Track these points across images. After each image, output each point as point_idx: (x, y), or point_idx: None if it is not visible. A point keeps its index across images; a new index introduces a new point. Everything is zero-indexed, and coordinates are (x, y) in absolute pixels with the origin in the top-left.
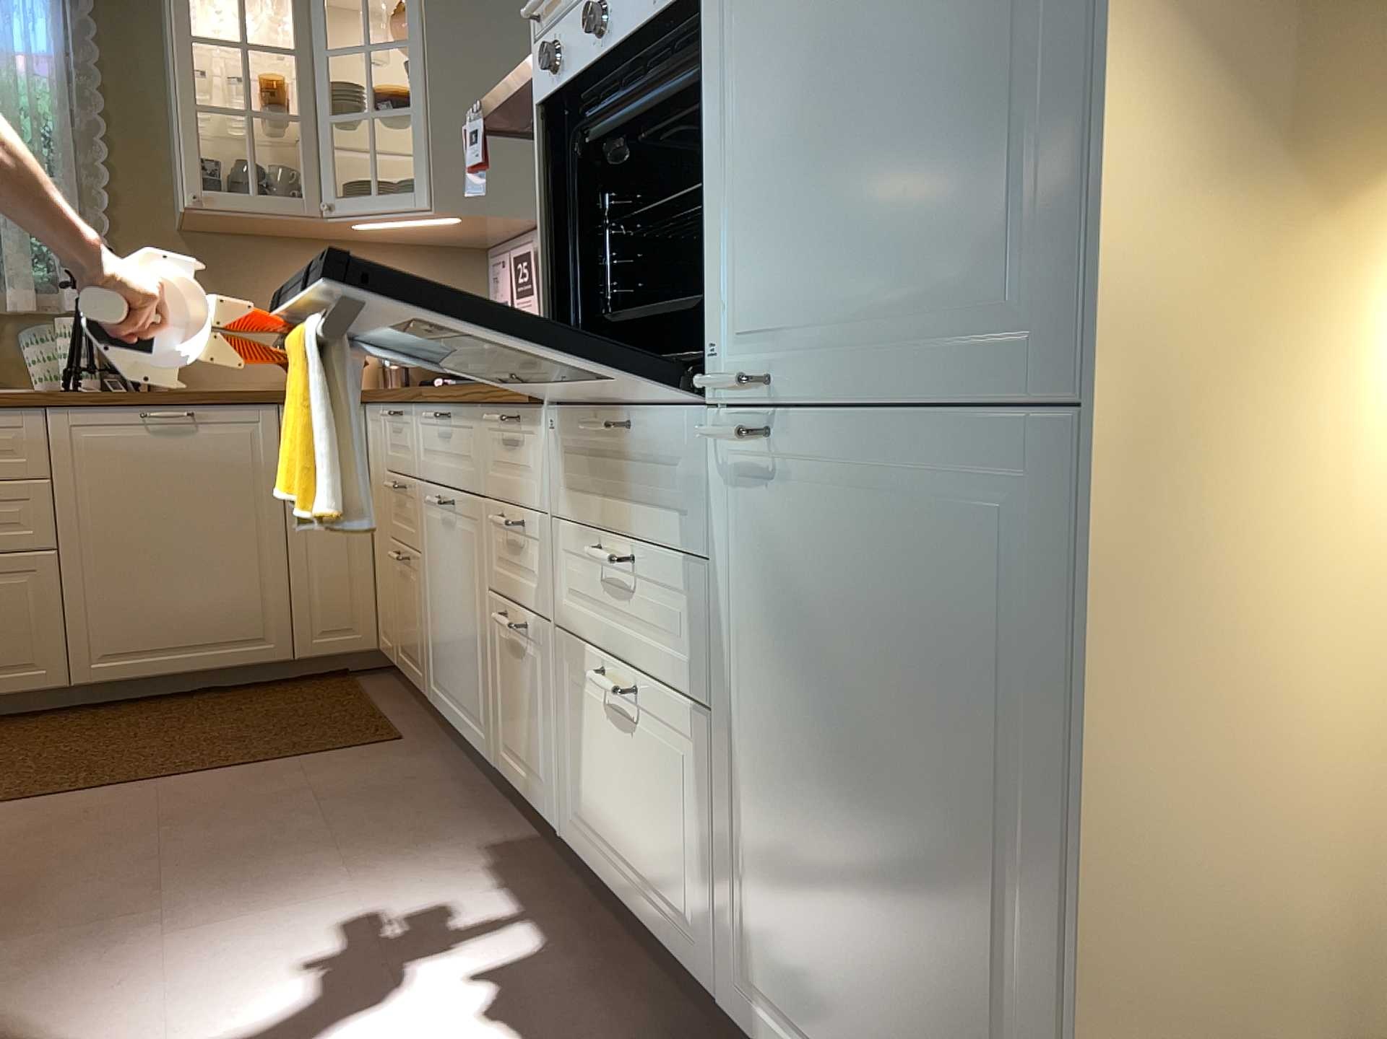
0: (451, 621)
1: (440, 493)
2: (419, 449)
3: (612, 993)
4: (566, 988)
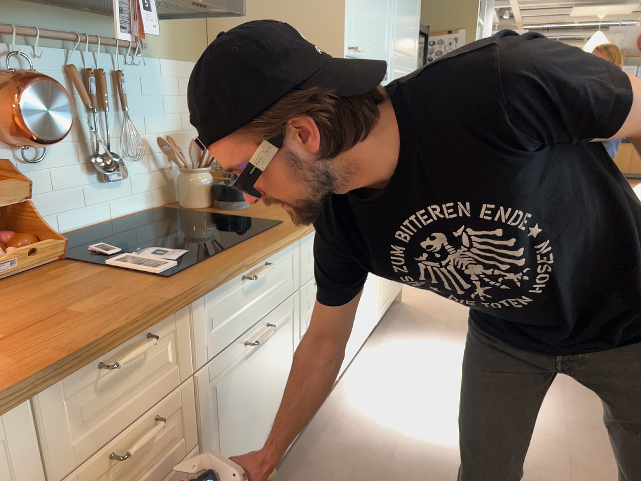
0: (256, 419)
1: (244, 340)
2: (198, 340)
3: (368, 365)
4: (376, 371)
